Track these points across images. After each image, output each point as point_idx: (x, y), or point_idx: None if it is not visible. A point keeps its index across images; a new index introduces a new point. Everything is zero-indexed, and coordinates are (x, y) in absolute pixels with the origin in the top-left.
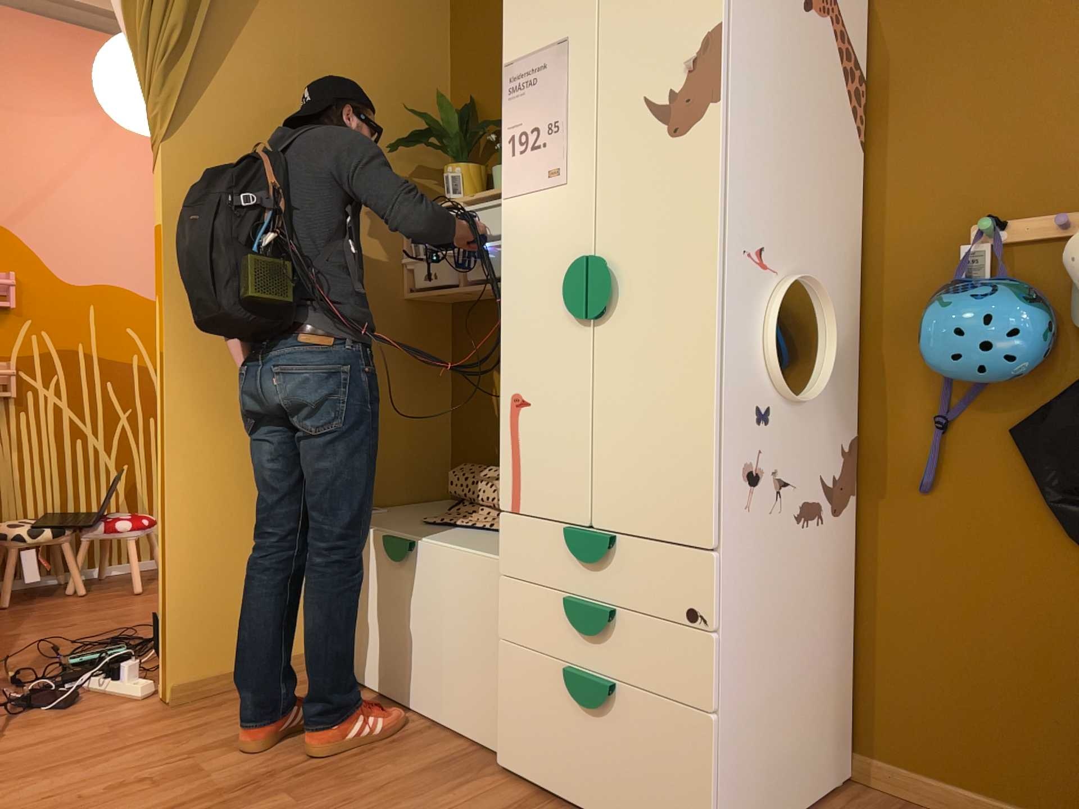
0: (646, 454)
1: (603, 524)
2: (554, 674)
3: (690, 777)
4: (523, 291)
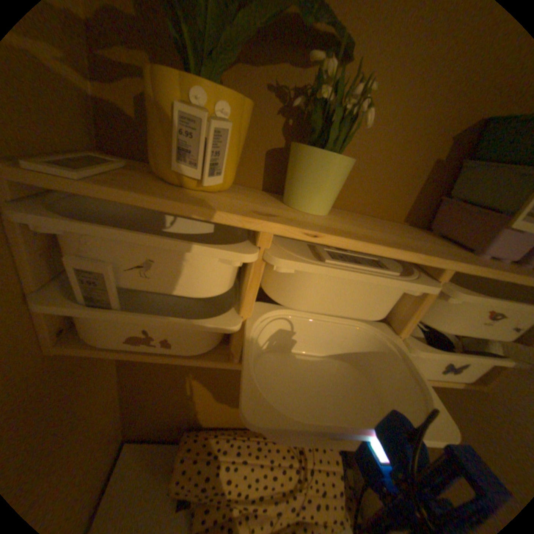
0: None
1: None
2: None
3: None
4: None
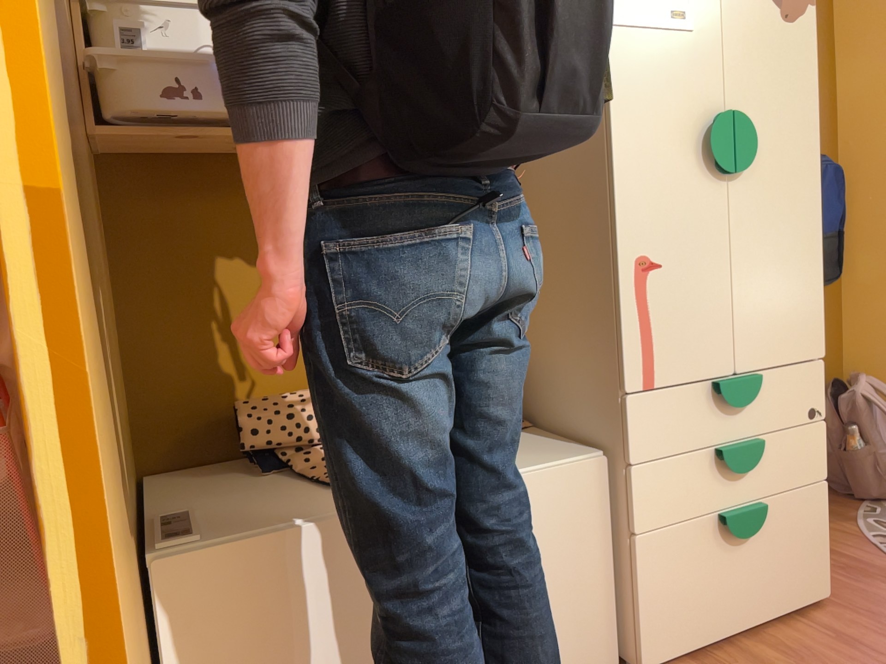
0: (778, 293)
1: (746, 366)
2: (704, 530)
3: (815, 535)
4: (647, 140)
